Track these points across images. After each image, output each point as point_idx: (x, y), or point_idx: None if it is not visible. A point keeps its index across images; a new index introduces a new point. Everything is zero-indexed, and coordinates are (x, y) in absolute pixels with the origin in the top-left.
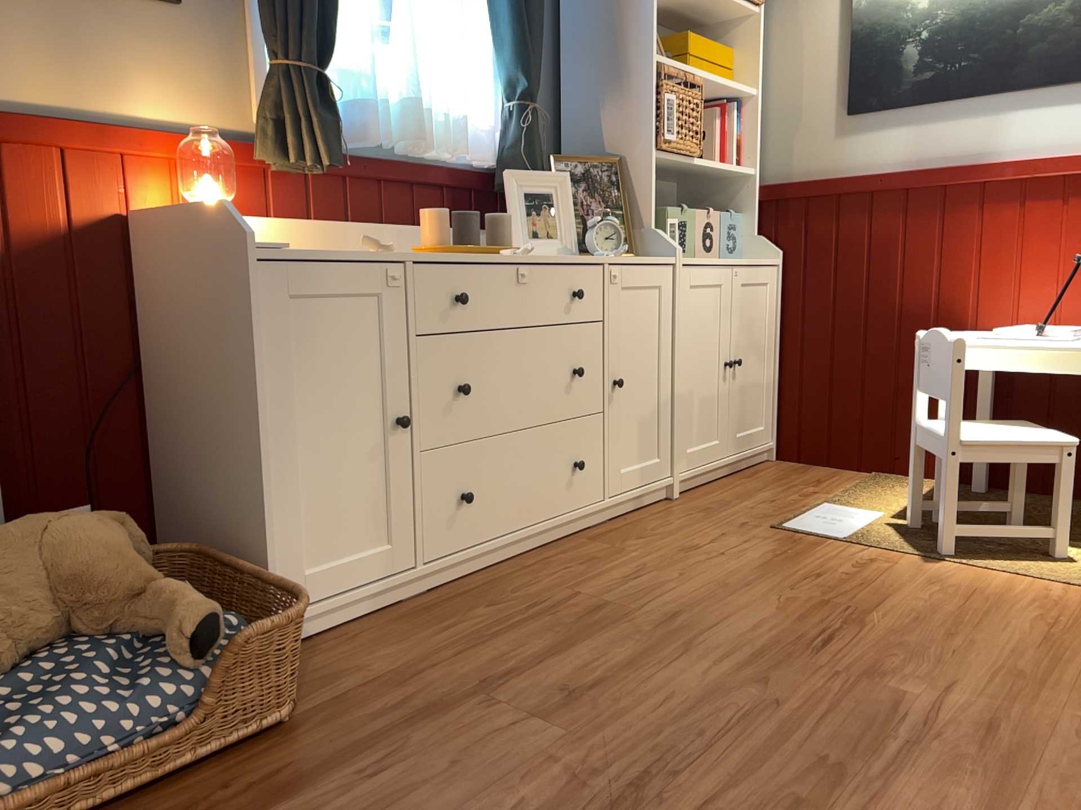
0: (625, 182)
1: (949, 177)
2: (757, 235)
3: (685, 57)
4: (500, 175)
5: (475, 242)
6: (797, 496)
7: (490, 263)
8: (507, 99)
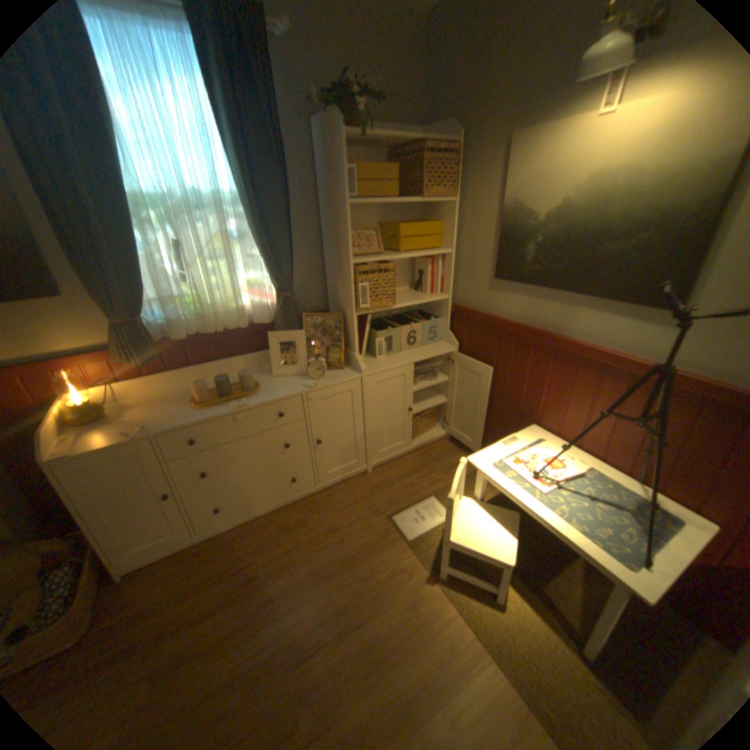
0: (346, 324)
1: (540, 336)
2: (448, 330)
3: (398, 237)
4: (275, 326)
5: (226, 391)
6: (428, 483)
7: (213, 418)
8: (274, 287)
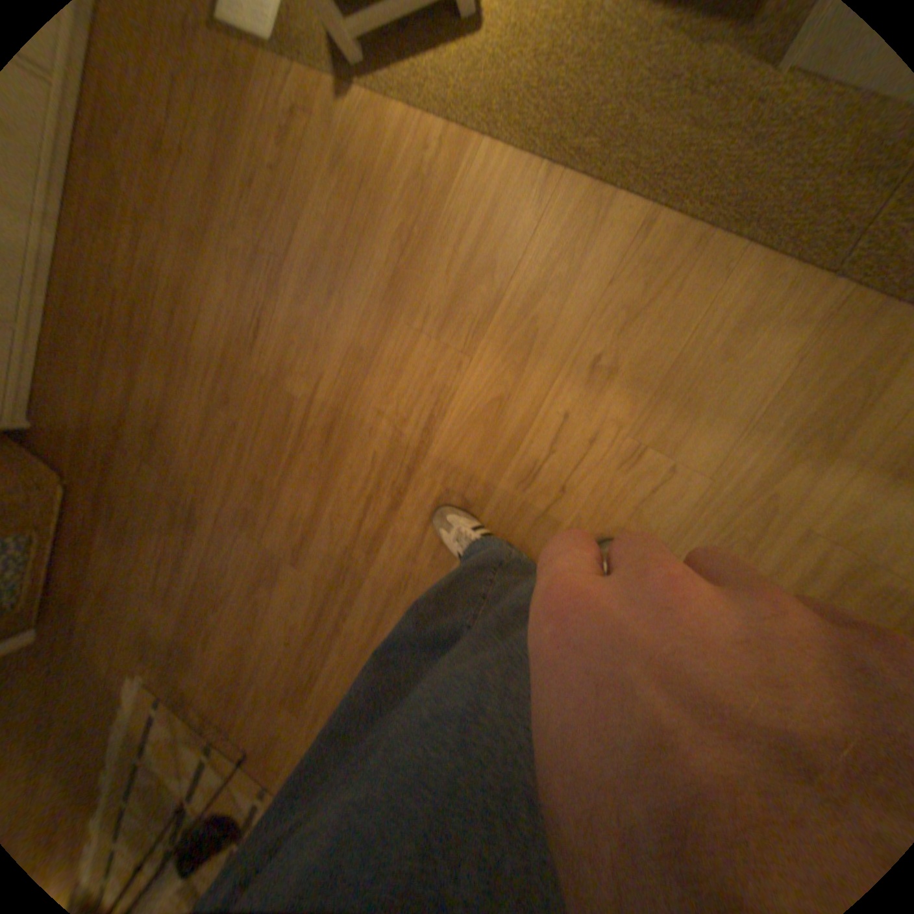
0: None
1: None
2: None
3: None
4: None
5: None
6: None
7: None
8: None
